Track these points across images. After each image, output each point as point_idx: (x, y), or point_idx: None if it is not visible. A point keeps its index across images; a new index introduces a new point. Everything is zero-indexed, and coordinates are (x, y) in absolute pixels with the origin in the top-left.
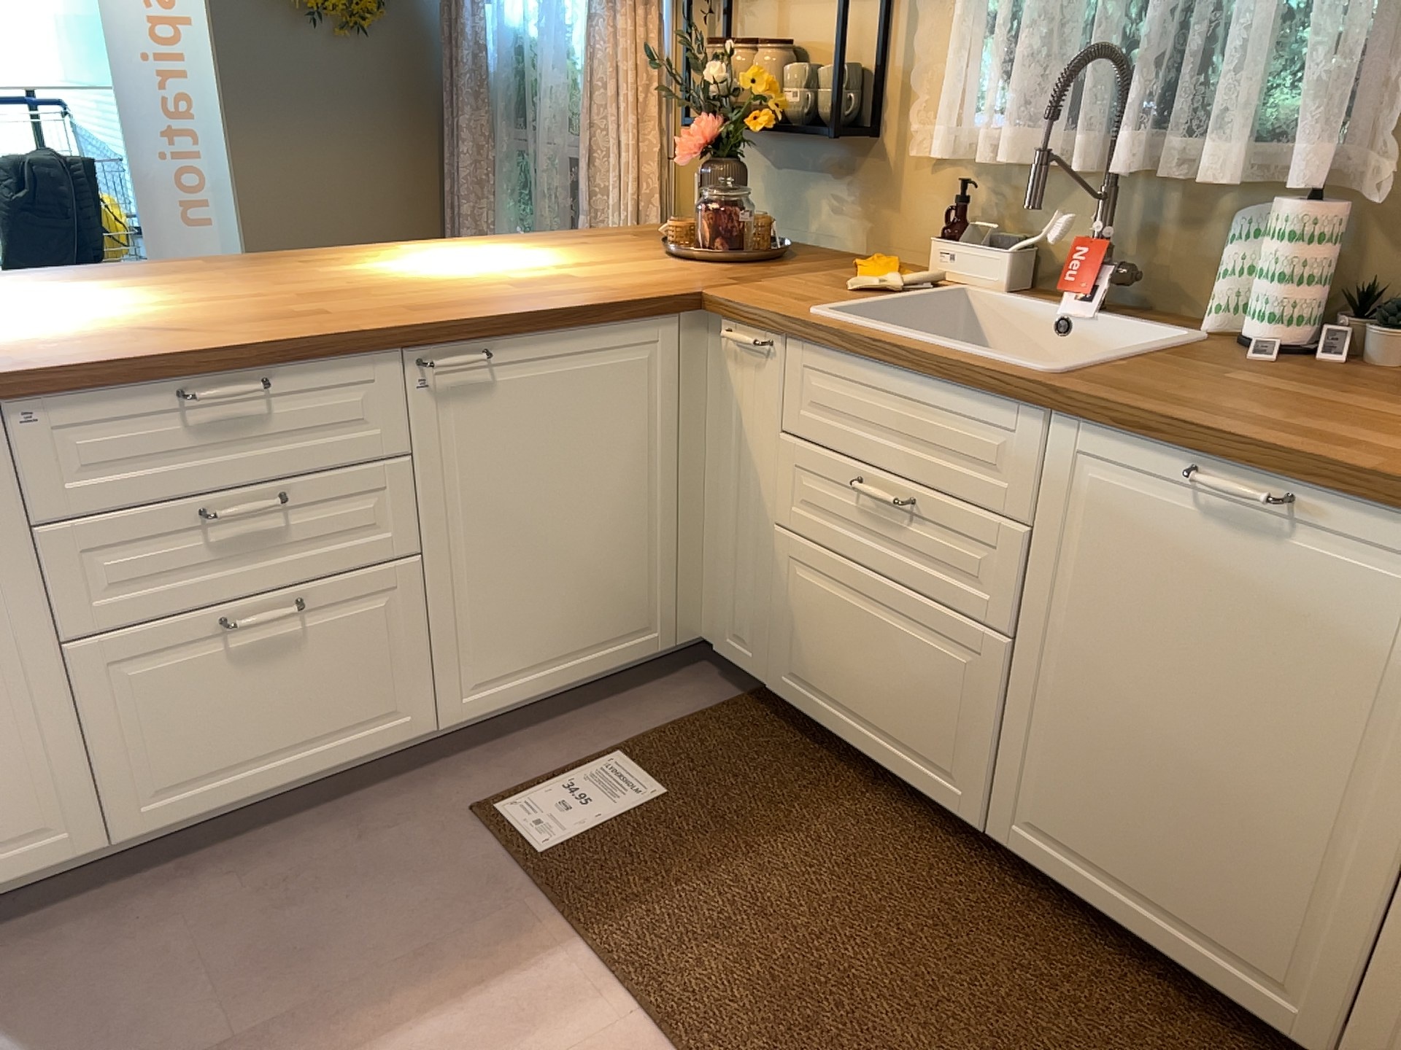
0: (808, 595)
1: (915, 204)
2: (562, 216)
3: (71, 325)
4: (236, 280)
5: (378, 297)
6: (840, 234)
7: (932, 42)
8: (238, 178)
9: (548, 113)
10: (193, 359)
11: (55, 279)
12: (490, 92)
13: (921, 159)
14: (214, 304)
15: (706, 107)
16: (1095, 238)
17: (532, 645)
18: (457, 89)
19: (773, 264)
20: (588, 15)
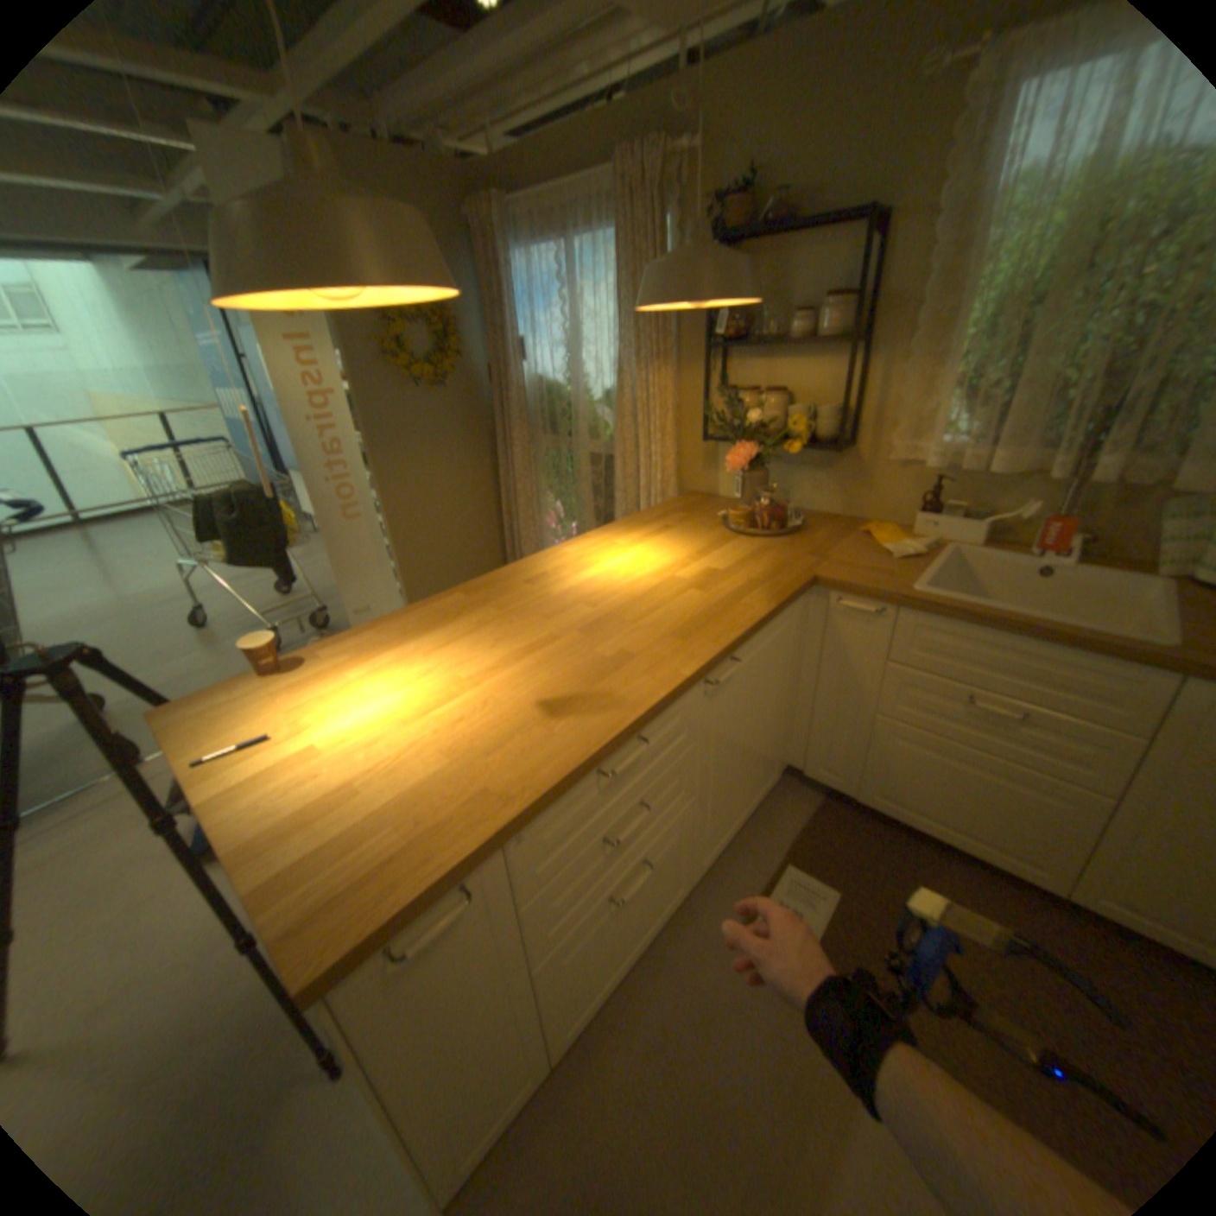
0: (906, 756)
1: (886, 485)
2: (588, 488)
3: (468, 713)
4: (509, 616)
5: (633, 622)
6: (820, 502)
7: (912, 388)
8: (378, 488)
9: (582, 429)
10: (607, 745)
11: (381, 639)
12: (526, 413)
13: (897, 459)
14: (536, 656)
15: (742, 435)
16: (1068, 515)
17: (732, 815)
18: (502, 413)
19: (806, 532)
20: (617, 370)
